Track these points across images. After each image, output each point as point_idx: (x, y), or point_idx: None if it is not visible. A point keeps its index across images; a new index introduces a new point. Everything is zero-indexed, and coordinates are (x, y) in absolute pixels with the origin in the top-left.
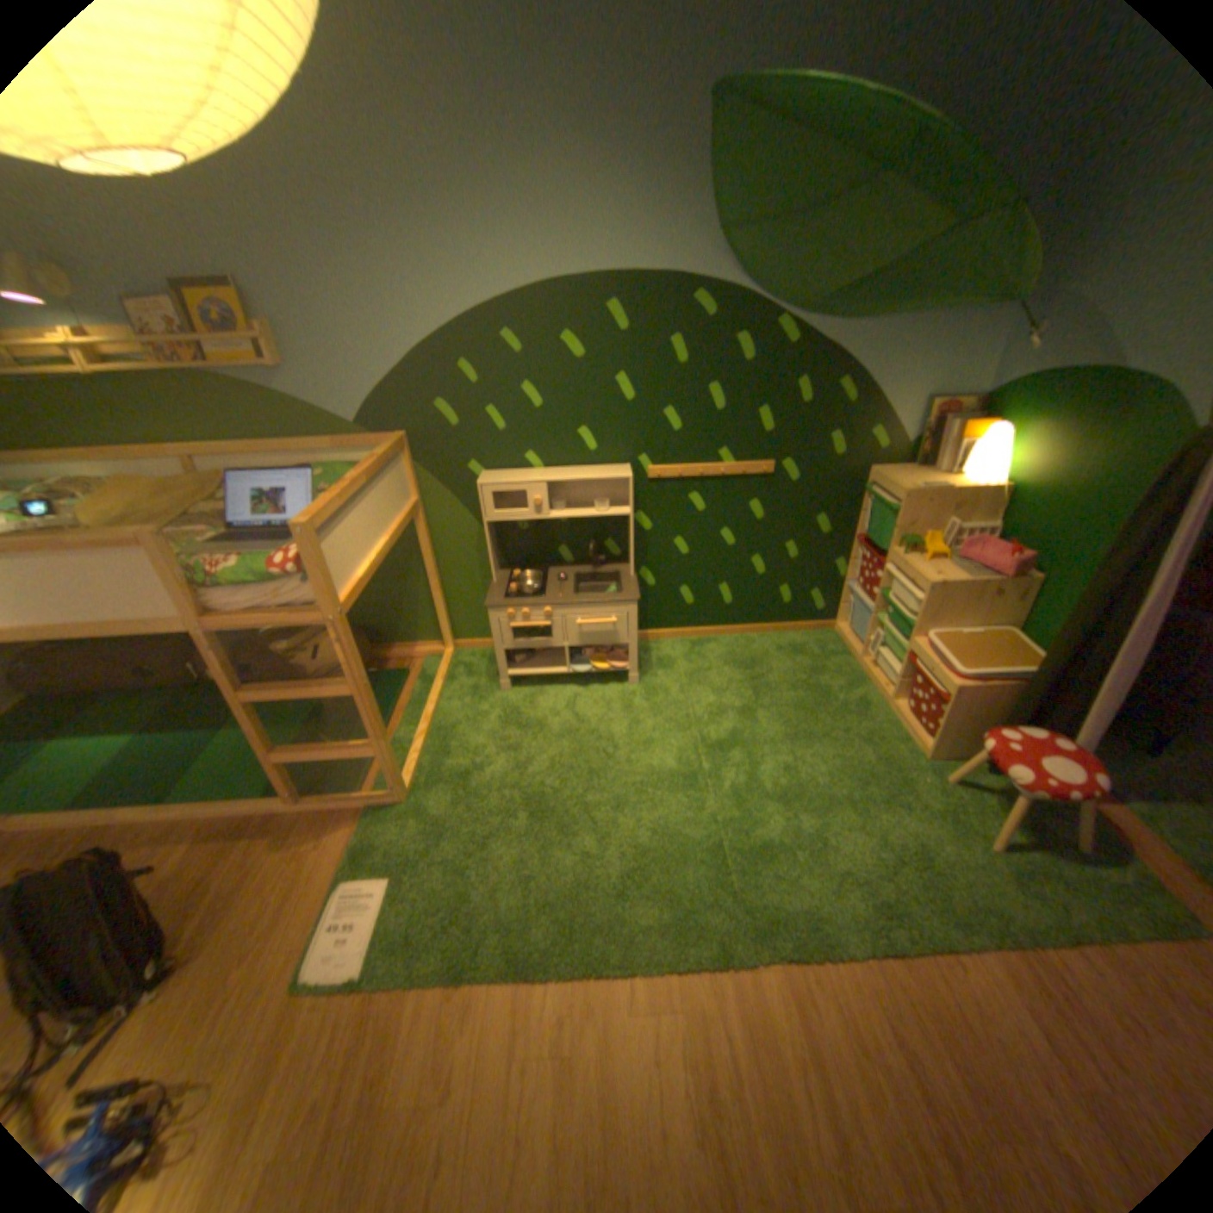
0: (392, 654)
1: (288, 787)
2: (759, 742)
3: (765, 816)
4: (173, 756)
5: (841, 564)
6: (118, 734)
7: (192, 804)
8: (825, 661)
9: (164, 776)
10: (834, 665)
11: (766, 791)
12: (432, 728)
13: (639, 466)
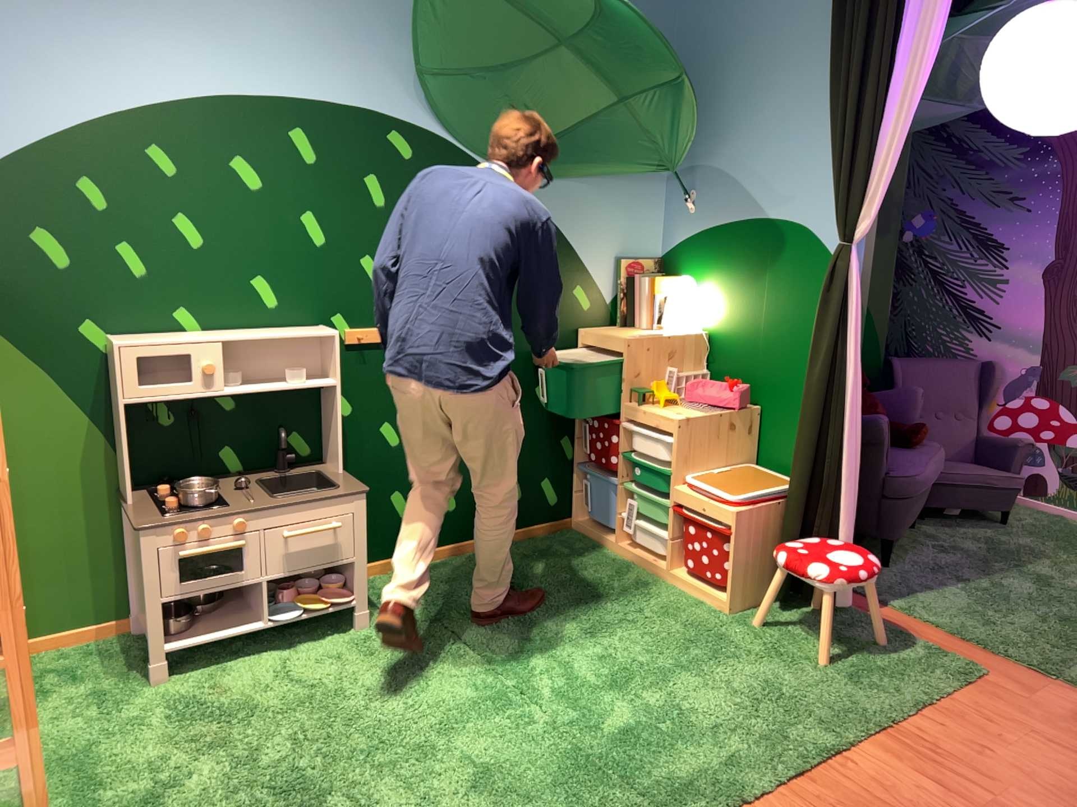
0: None
1: None
2: (557, 643)
3: (605, 705)
4: None
5: (567, 442)
6: None
7: None
8: (580, 557)
9: None
10: (592, 559)
11: (593, 683)
12: (44, 760)
13: (333, 326)
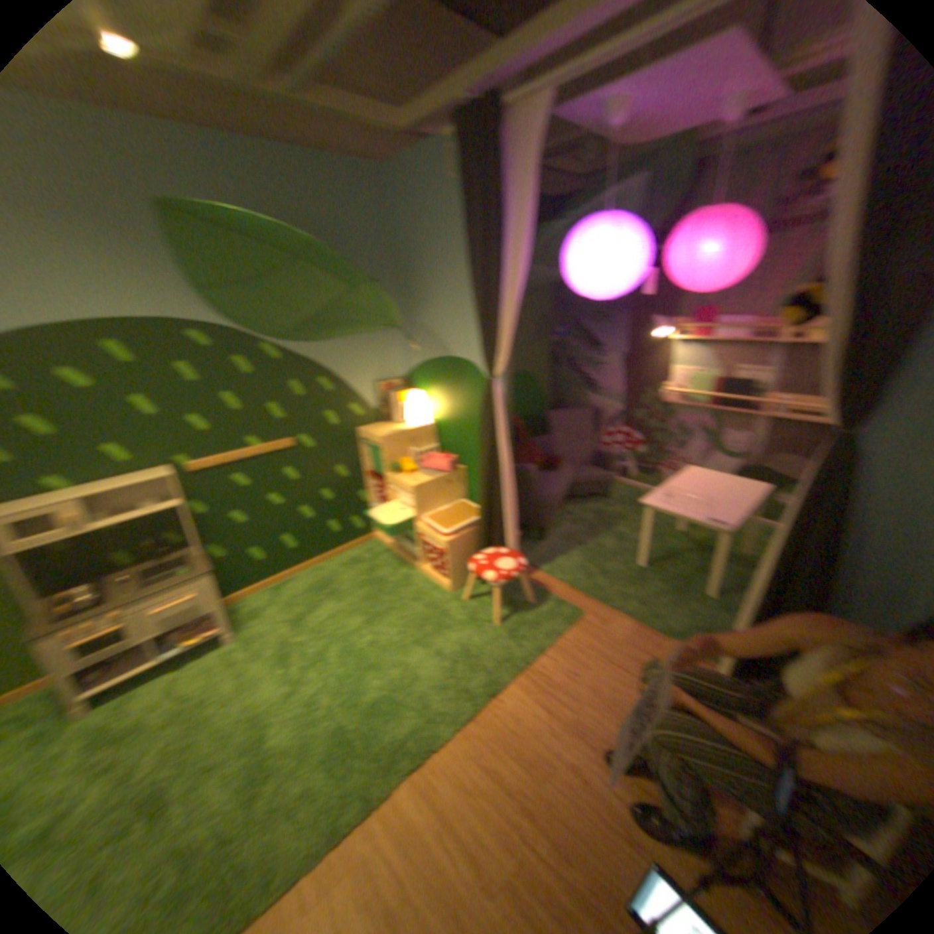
0: None
1: None
2: (345, 636)
3: (363, 685)
4: None
5: (361, 494)
6: None
7: None
8: (373, 561)
9: None
10: (380, 561)
11: (360, 667)
12: None
13: (174, 464)
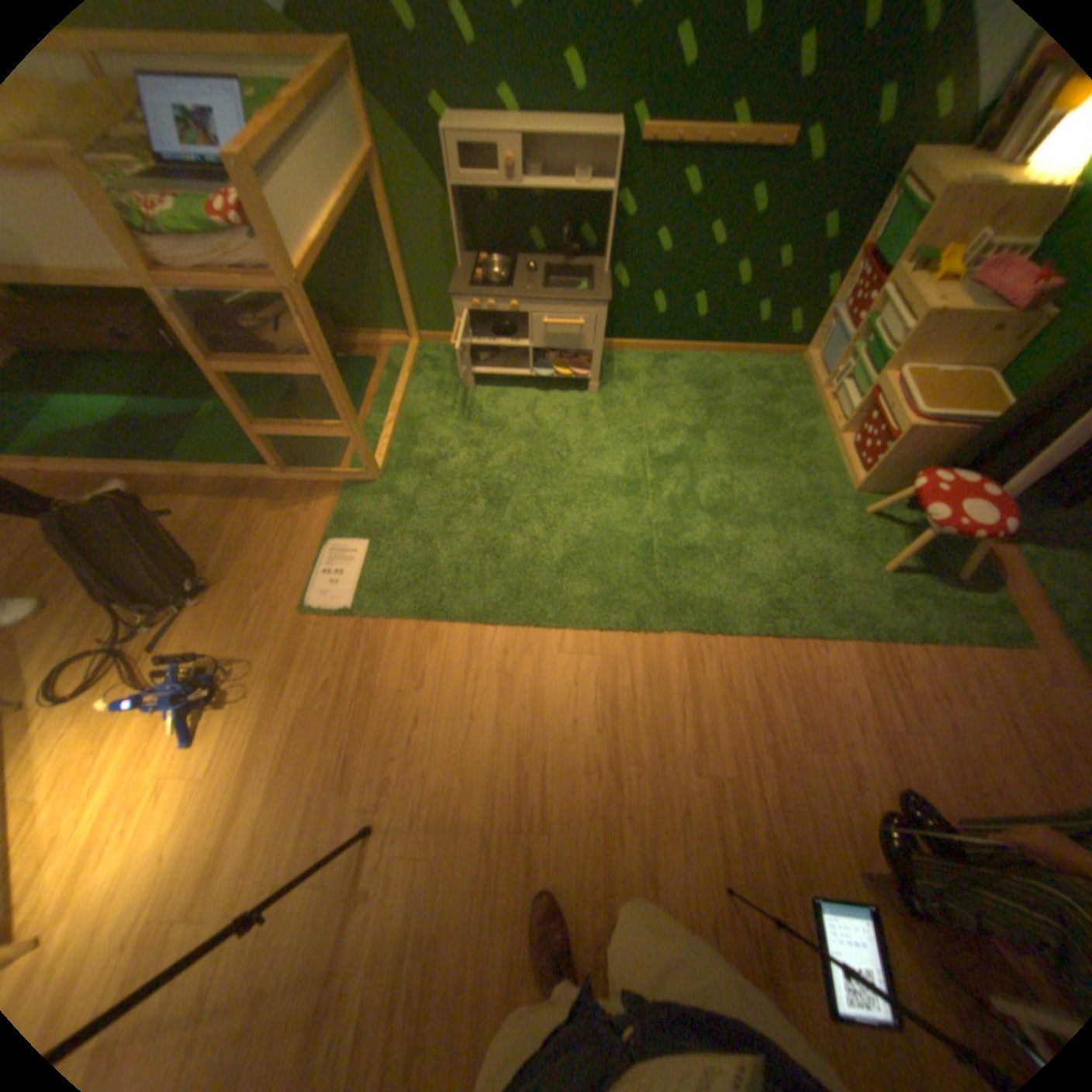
0: (358, 340)
1: (273, 457)
2: (702, 460)
3: (693, 523)
4: (167, 420)
5: (834, 281)
6: (112, 395)
7: (193, 463)
8: (784, 389)
9: (162, 437)
10: (792, 394)
11: (699, 503)
12: (400, 417)
13: (633, 120)
